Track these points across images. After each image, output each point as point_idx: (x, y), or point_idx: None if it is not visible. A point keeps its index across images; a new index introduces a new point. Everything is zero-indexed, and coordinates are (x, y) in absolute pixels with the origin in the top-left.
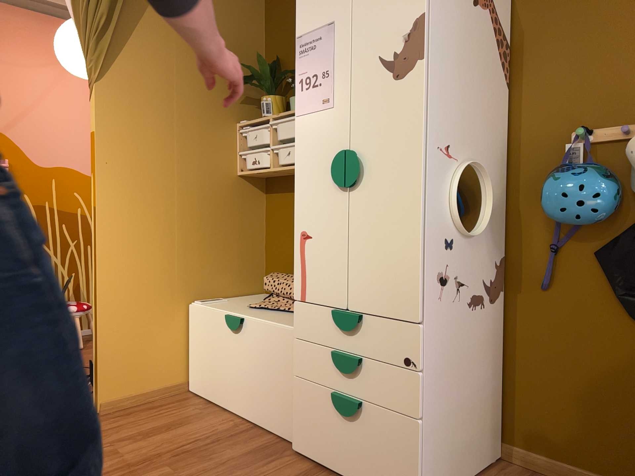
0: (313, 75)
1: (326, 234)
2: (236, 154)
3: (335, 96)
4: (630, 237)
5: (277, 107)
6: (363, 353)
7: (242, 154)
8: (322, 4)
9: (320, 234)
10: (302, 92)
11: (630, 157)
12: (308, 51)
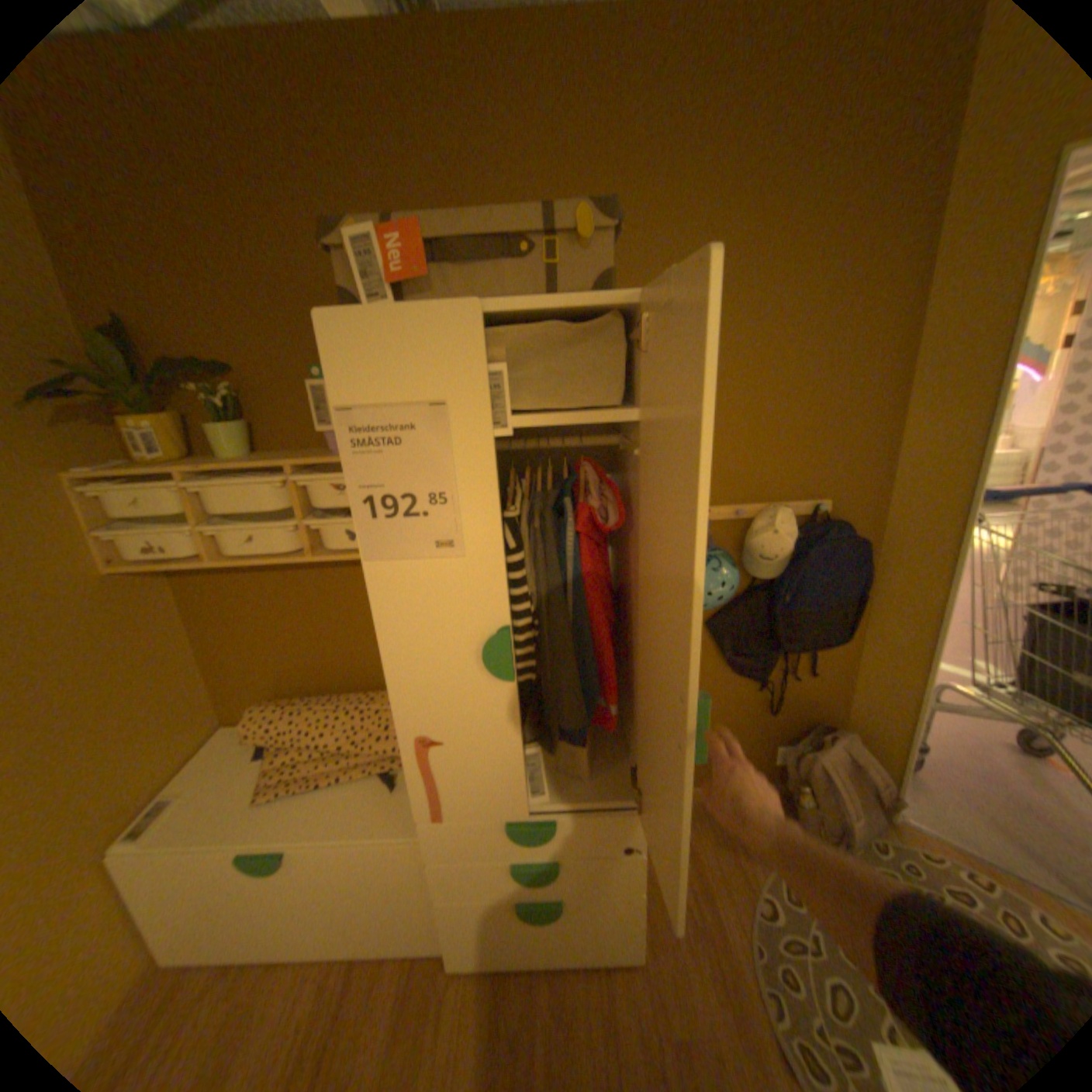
0: (403, 494)
1: (474, 739)
2: (84, 536)
3: (466, 539)
4: (740, 612)
5: (168, 437)
6: (559, 857)
7: (99, 533)
8: (403, 354)
9: (461, 739)
10: (375, 520)
11: (758, 550)
12: (378, 444)
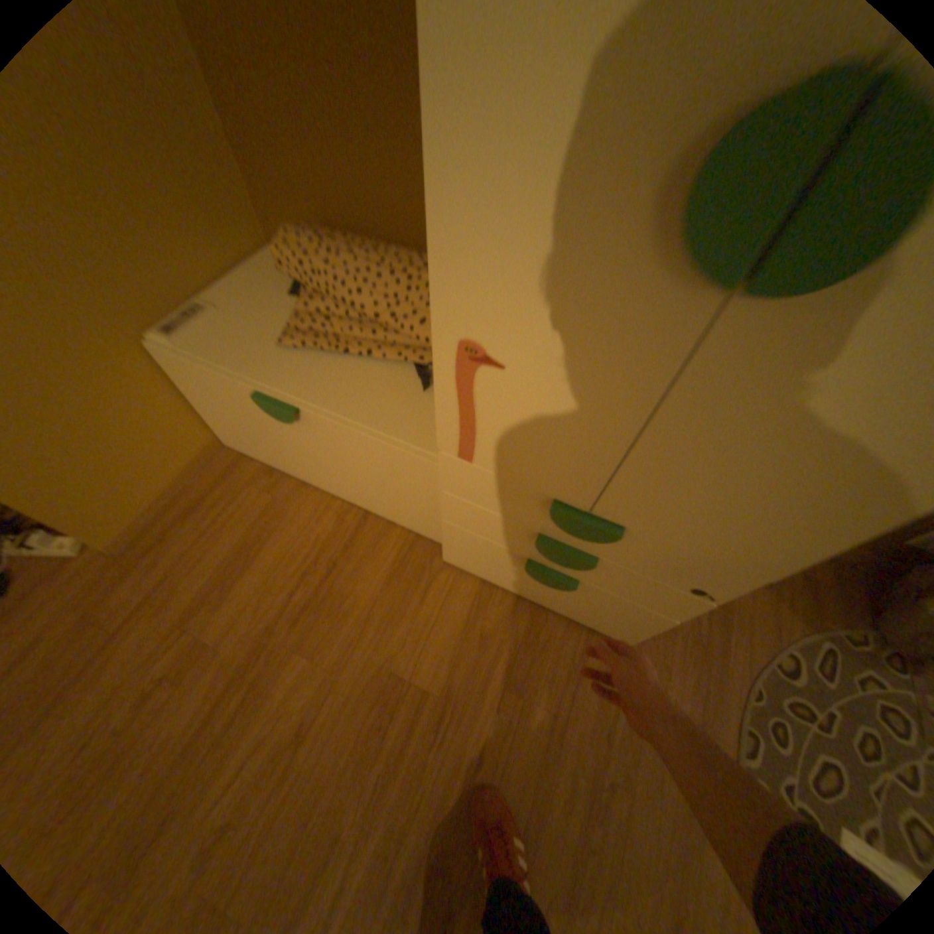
0: None
1: (563, 381)
2: None
3: None
4: None
5: None
6: (602, 554)
7: None
8: None
9: (539, 372)
10: None
11: None
12: None
